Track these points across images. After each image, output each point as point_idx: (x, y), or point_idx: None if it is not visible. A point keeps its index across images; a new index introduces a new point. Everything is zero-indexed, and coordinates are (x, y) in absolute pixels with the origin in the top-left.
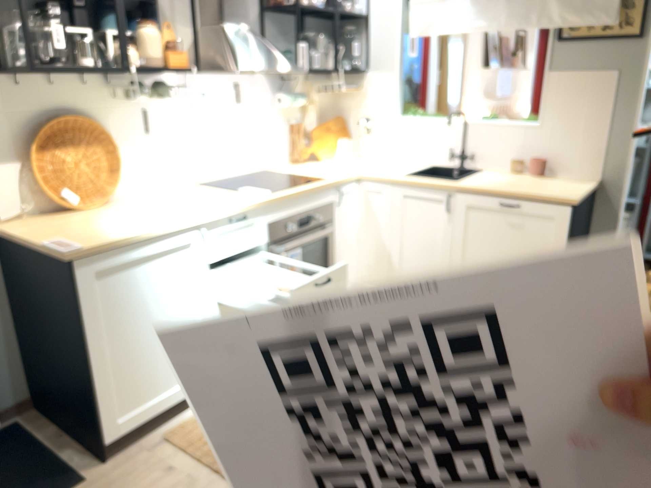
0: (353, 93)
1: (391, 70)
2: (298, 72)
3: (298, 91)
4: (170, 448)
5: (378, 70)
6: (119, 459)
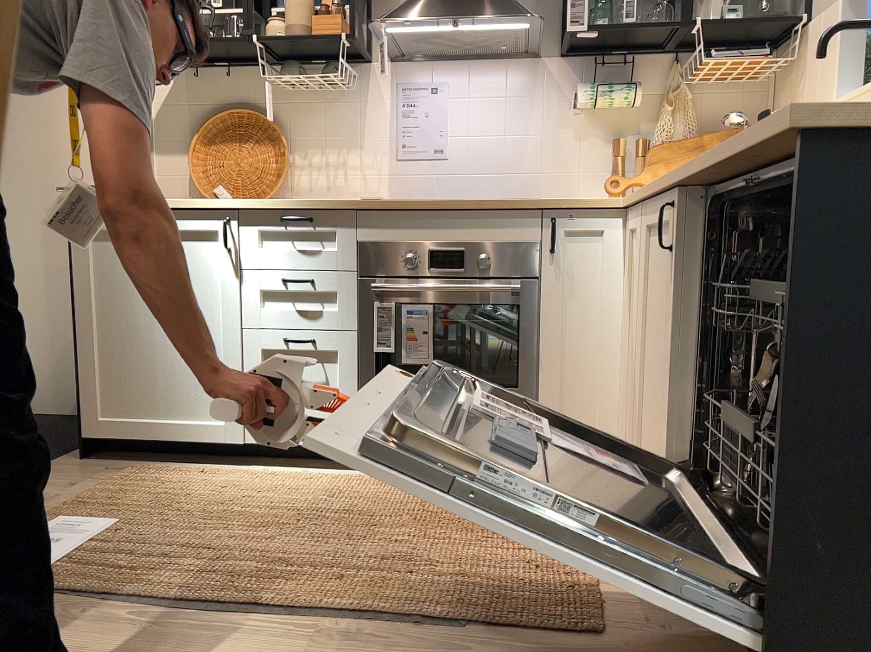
0: (787, 80)
1: (835, 1)
2: (642, 51)
3: (647, 86)
4: (115, 476)
5: (818, 13)
6: (92, 462)
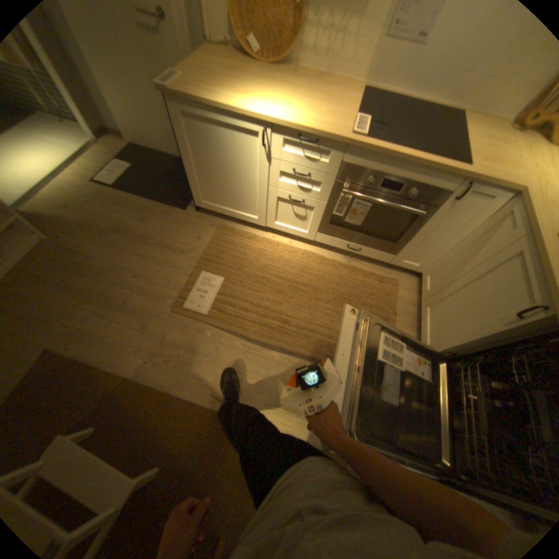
0: None
1: None
2: None
3: None
4: (214, 232)
5: None
6: (202, 215)
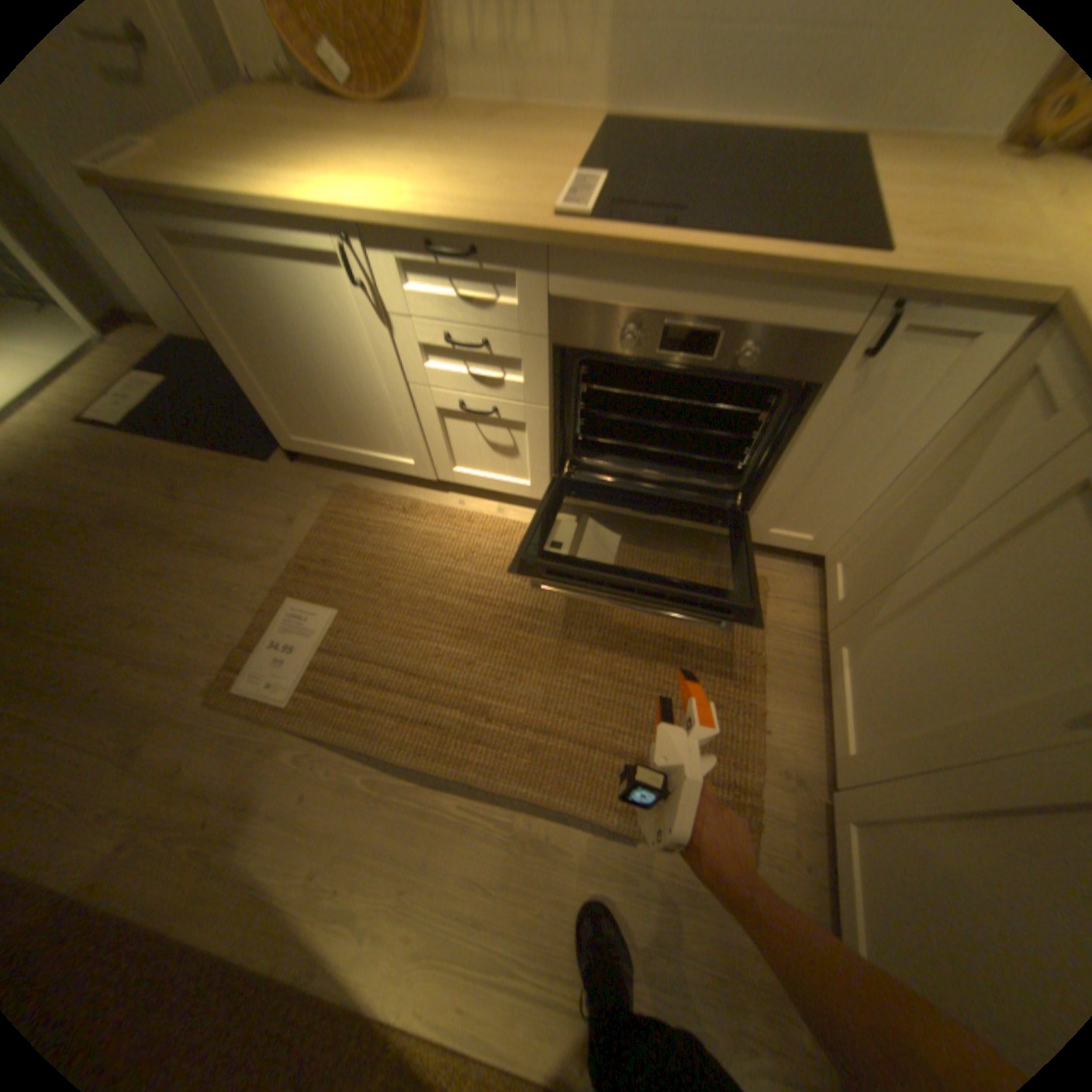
0: None
1: None
2: None
3: None
4: (326, 504)
5: None
6: (303, 470)
